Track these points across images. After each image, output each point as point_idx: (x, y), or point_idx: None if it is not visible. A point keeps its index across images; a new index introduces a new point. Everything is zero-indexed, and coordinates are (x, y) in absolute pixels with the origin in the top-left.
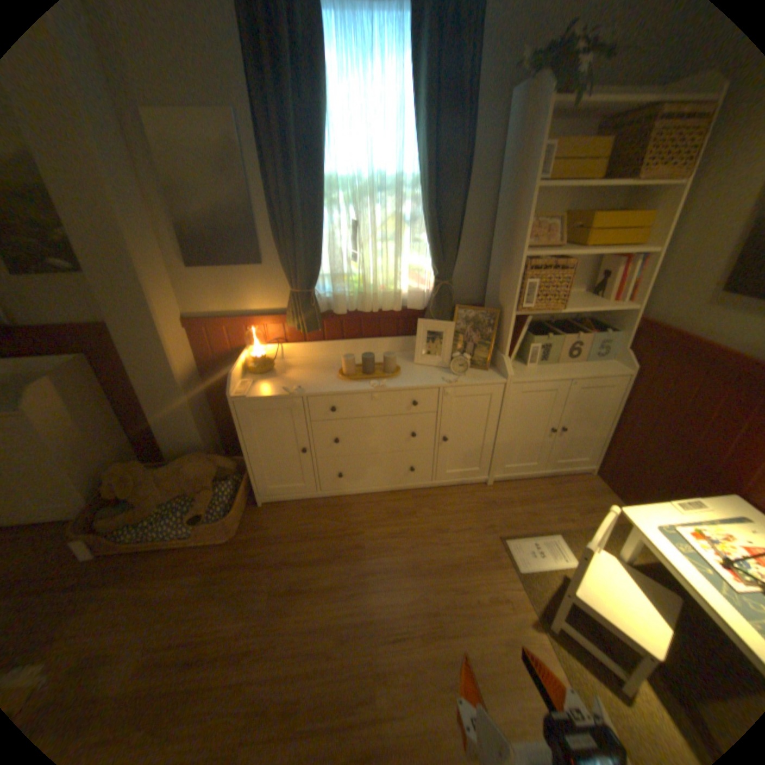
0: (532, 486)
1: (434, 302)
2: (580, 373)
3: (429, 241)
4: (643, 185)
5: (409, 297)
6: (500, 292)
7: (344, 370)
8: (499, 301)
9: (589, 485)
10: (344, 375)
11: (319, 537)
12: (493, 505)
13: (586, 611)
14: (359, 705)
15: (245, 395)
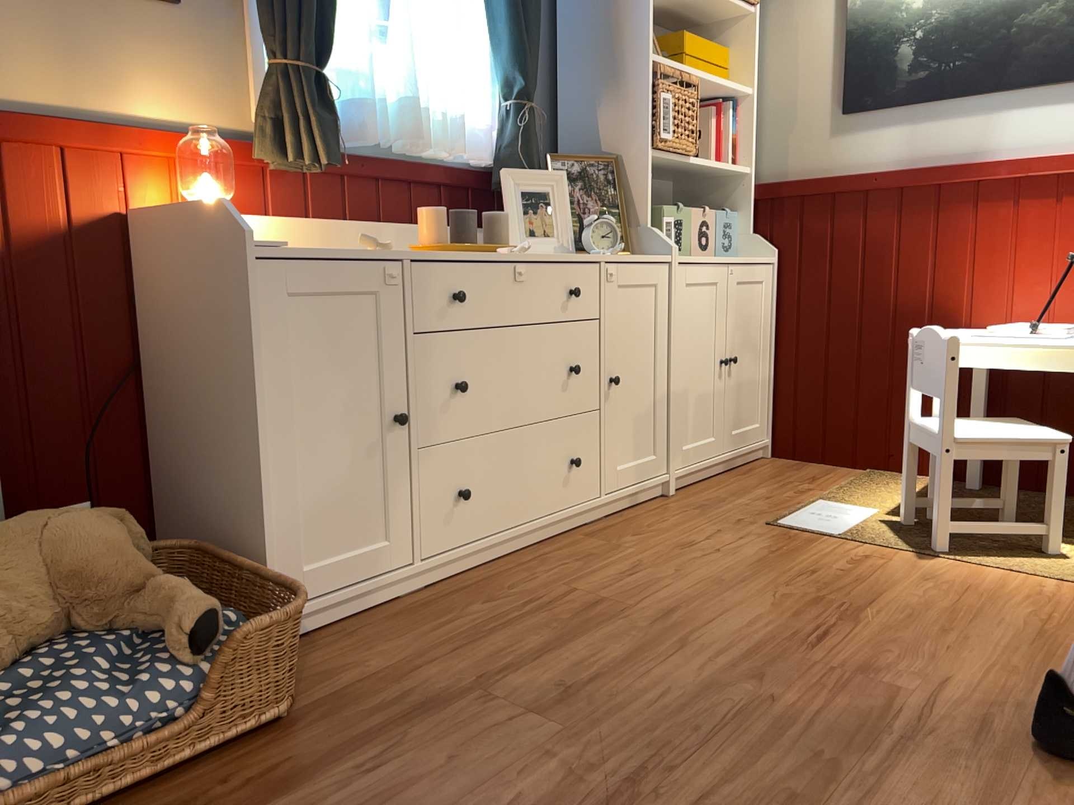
0: (721, 481)
1: (521, 139)
2: (729, 258)
3: (500, 30)
4: (708, 16)
5: (461, 141)
6: (604, 133)
7: (426, 239)
8: (604, 150)
9: (776, 464)
10: (436, 244)
11: (502, 624)
12: (707, 506)
13: (971, 454)
14: (890, 703)
15: (283, 243)
